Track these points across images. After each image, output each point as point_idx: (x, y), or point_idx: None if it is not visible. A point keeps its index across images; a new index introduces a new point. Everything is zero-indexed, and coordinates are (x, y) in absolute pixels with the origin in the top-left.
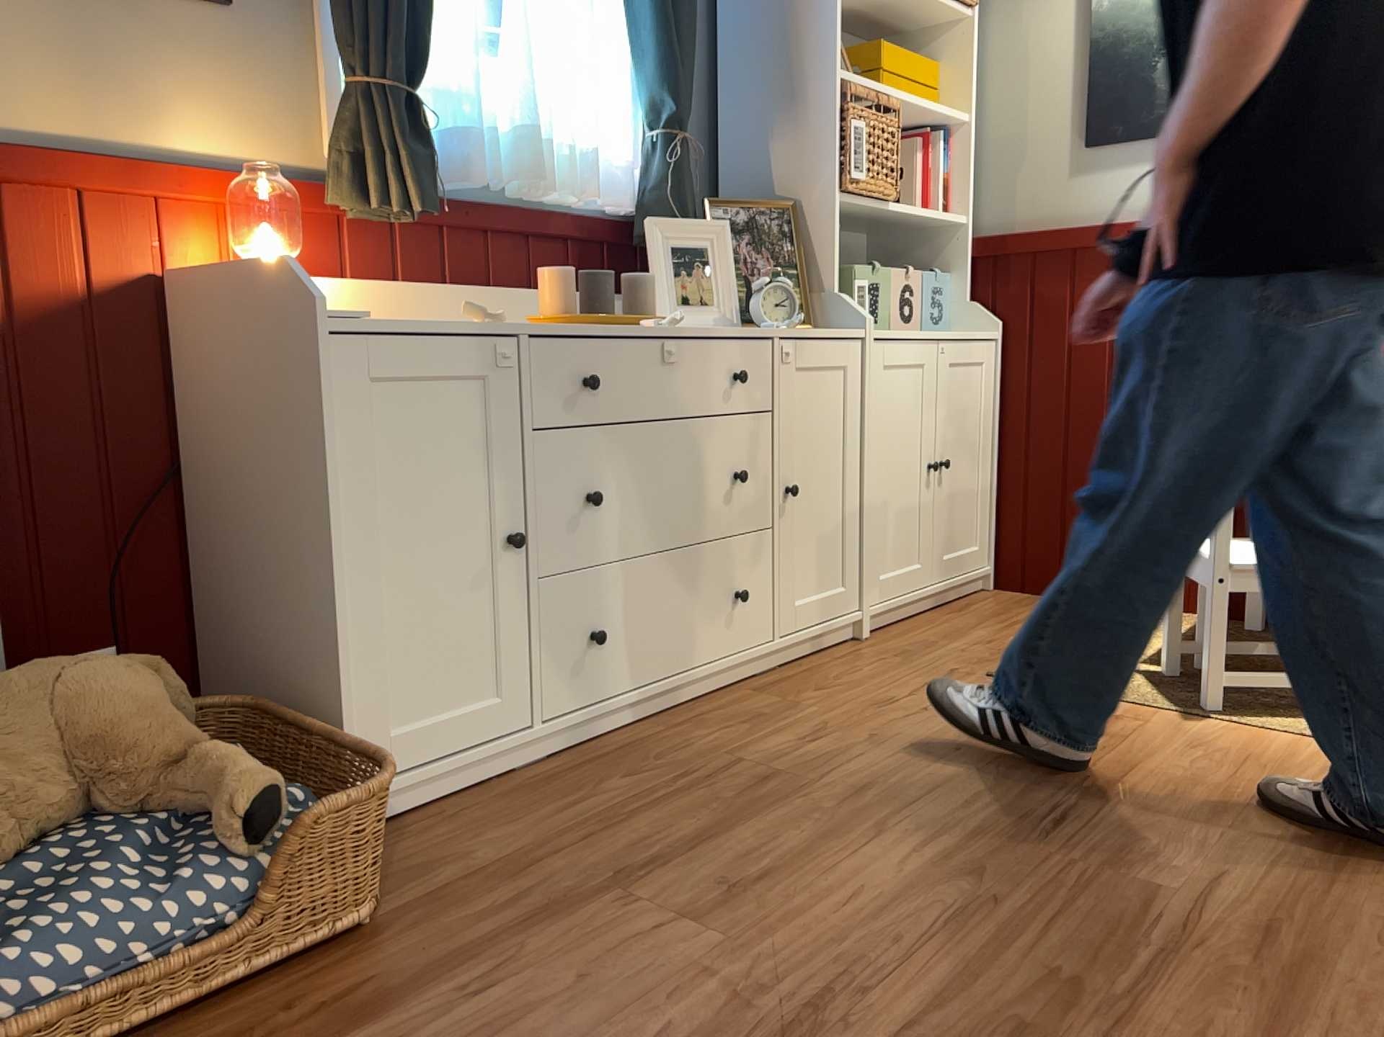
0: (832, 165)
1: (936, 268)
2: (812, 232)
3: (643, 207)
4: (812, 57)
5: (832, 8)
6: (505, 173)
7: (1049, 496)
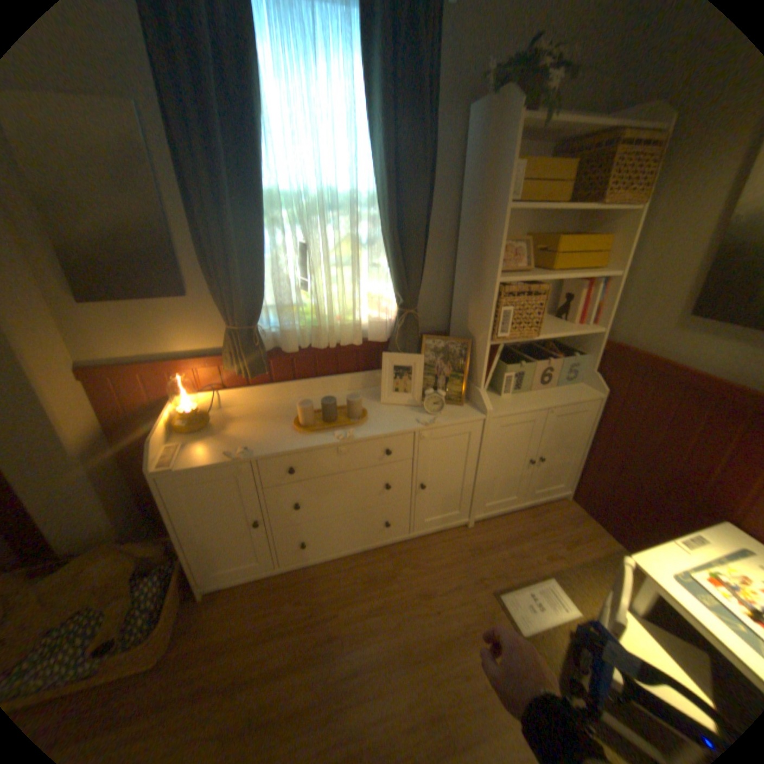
0: (488, 327)
1: (584, 347)
2: (477, 355)
3: (391, 338)
4: (488, 266)
5: (500, 242)
6: (313, 338)
7: (609, 481)
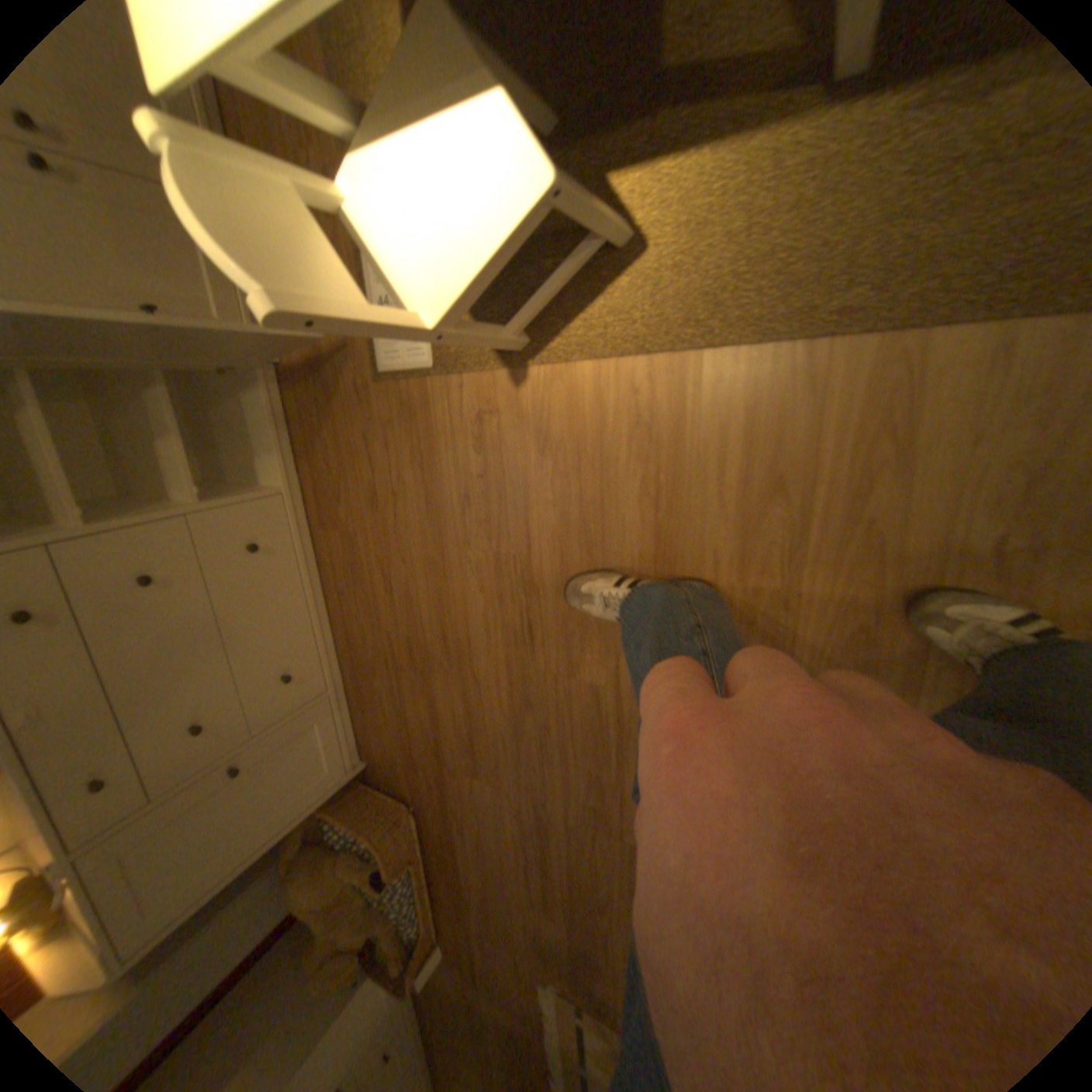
0: None
1: None
2: None
3: None
4: None
5: None
6: None
7: None
